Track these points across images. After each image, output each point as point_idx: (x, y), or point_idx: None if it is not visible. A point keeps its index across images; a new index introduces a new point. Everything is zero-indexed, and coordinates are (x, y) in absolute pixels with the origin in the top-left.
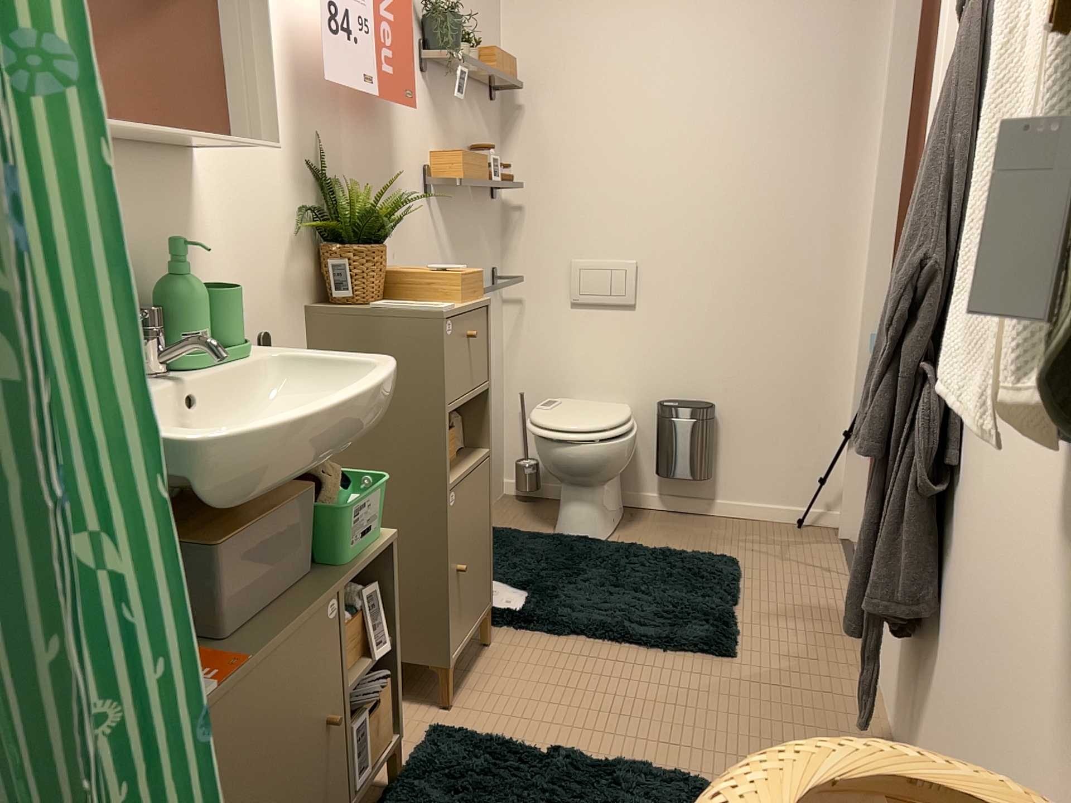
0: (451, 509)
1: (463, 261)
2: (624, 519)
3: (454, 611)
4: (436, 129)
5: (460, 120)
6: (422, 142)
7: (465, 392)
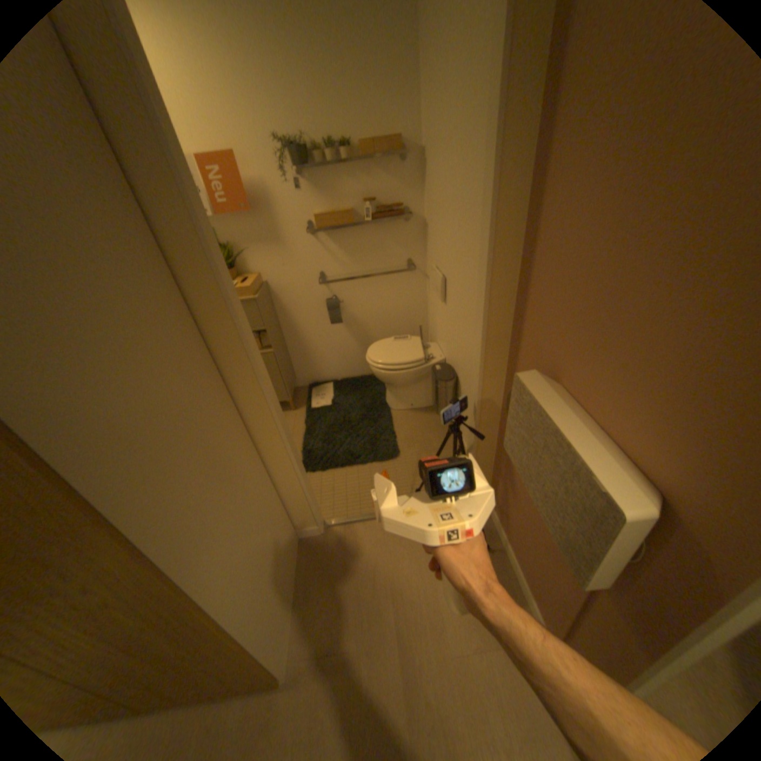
0: None
1: (360, 258)
2: (426, 407)
3: None
4: (317, 198)
5: (349, 184)
6: (300, 209)
7: None
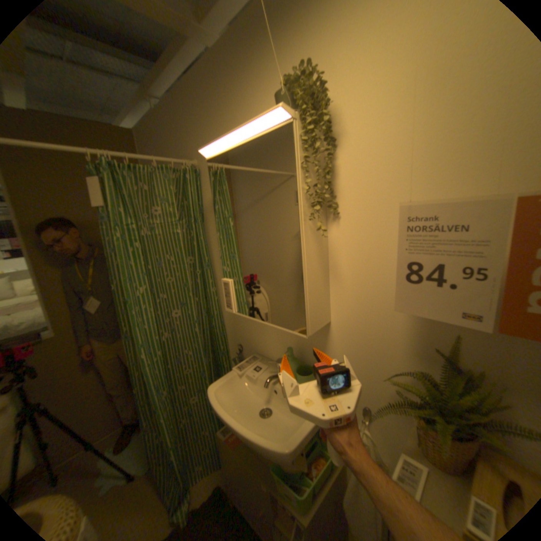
0: None
1: None
2: None
3: None
4: None
5: None
6: None
7: None
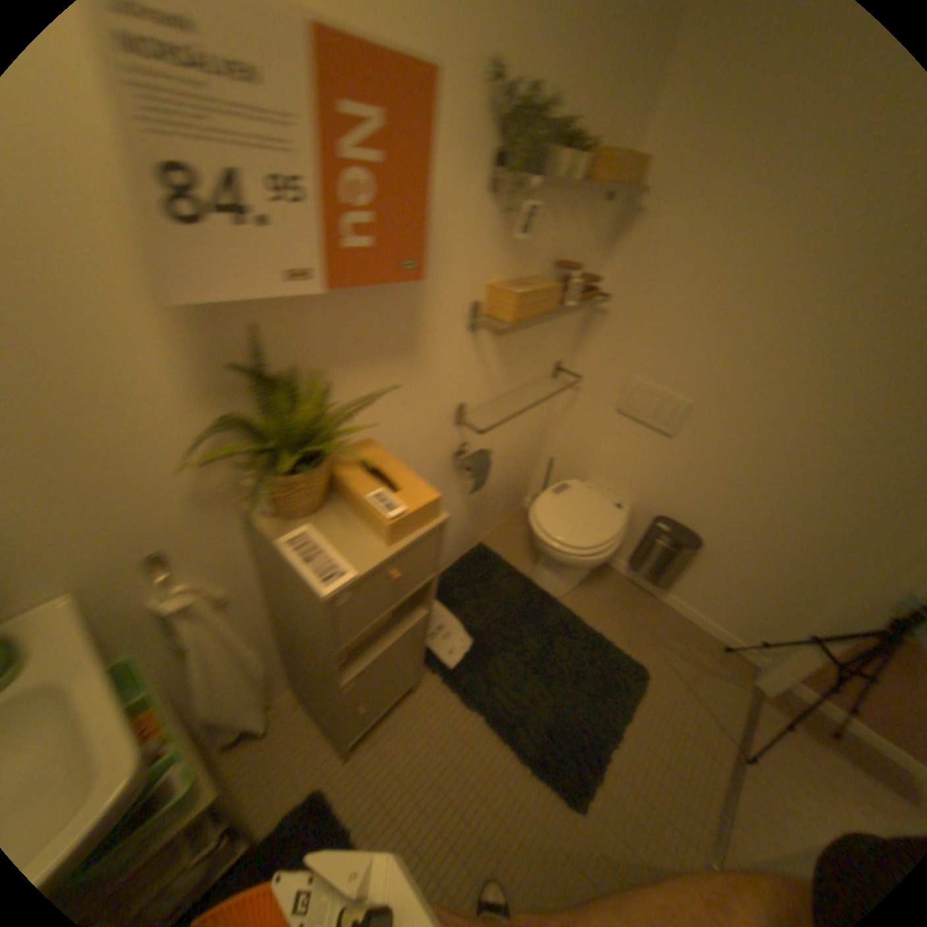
0: (340, 699)
1: (515, 368)
2: (589, 574)
3: (344, 736)
4: (503, 248)
5: (549, 226)
6: (472, 271)
7: (377, 616)
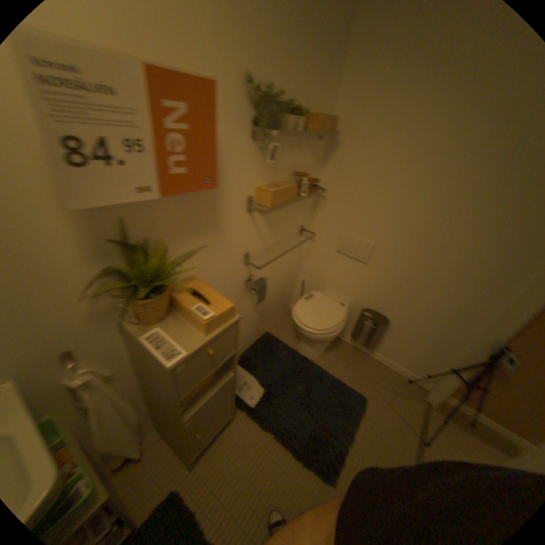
0: (184, 431)
1: (277, 231)
2: (330, 345)
3: (188, 454)
4: (263, 168)
5: (288, 155)
6: (246, 181)
7: (202, 378)
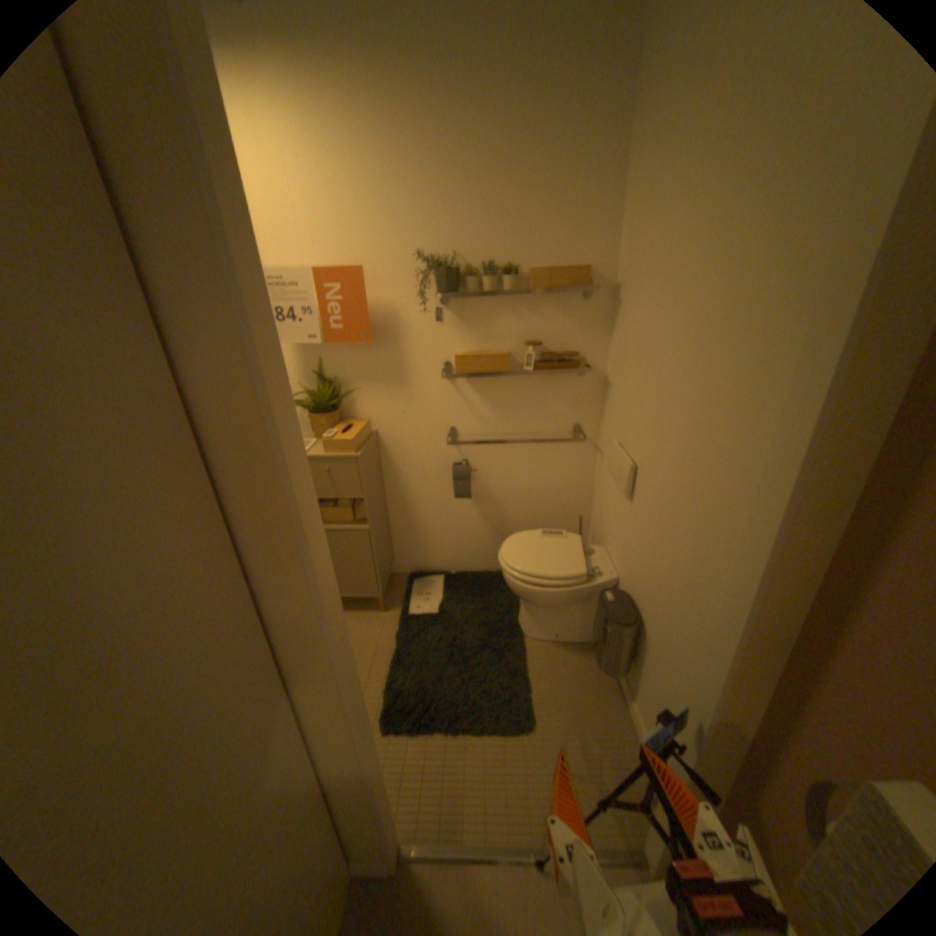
0: None
1: (508, 416)
2: (579, 643)
3: None
4: (462, 334)
5: (508, 320)
6: (438, 346)
7: (323, 495)
